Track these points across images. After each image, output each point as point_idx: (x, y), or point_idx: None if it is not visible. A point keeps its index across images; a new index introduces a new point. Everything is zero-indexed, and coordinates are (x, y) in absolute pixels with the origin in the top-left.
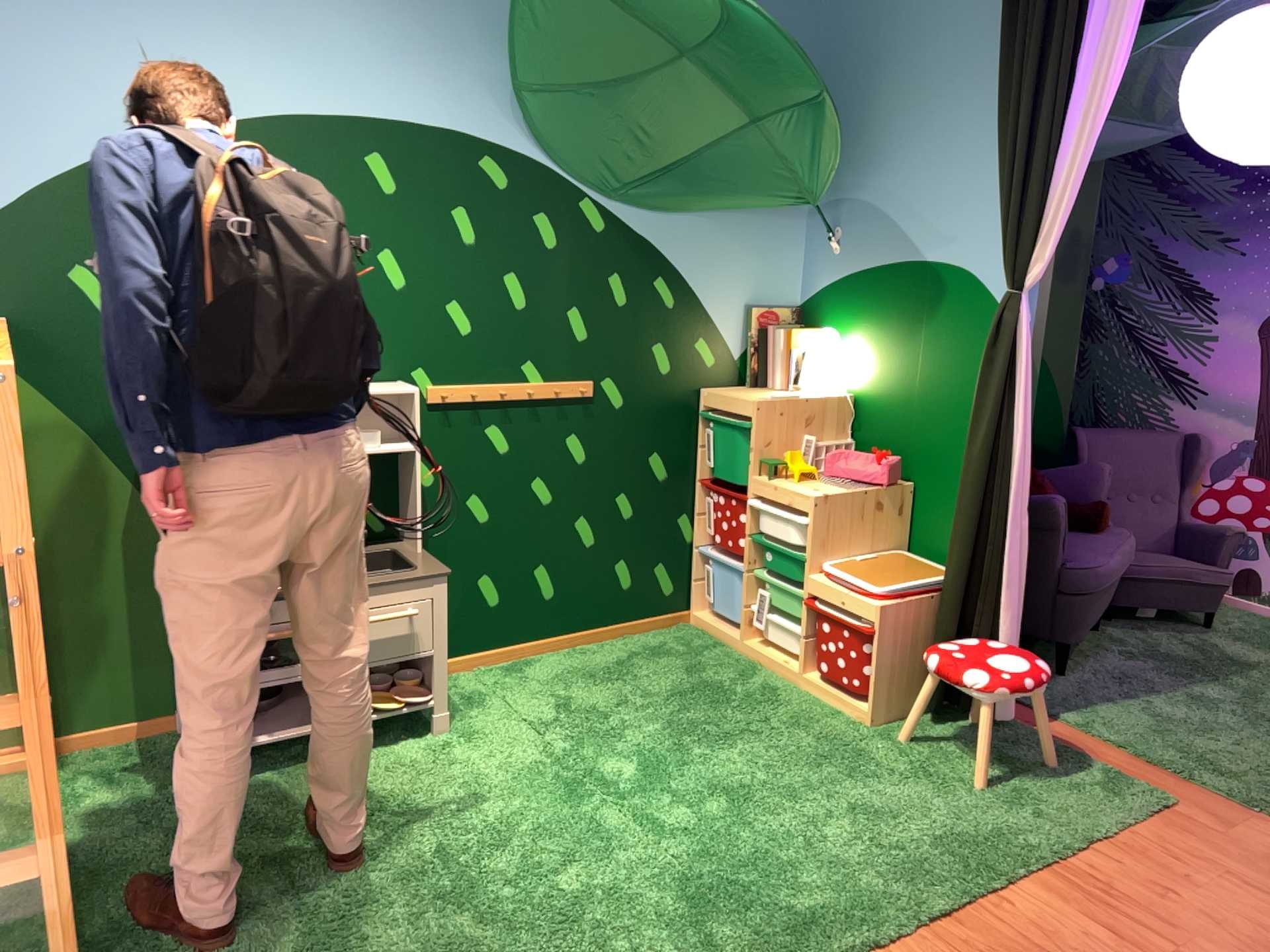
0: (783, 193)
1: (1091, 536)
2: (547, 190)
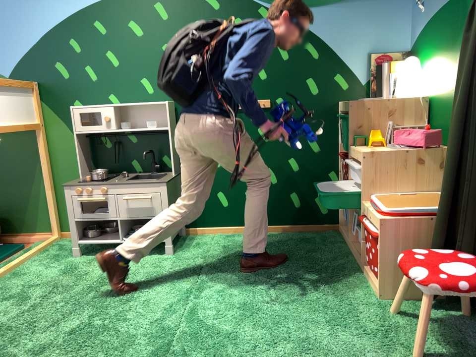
0: None
1: None
2: (238, 3)
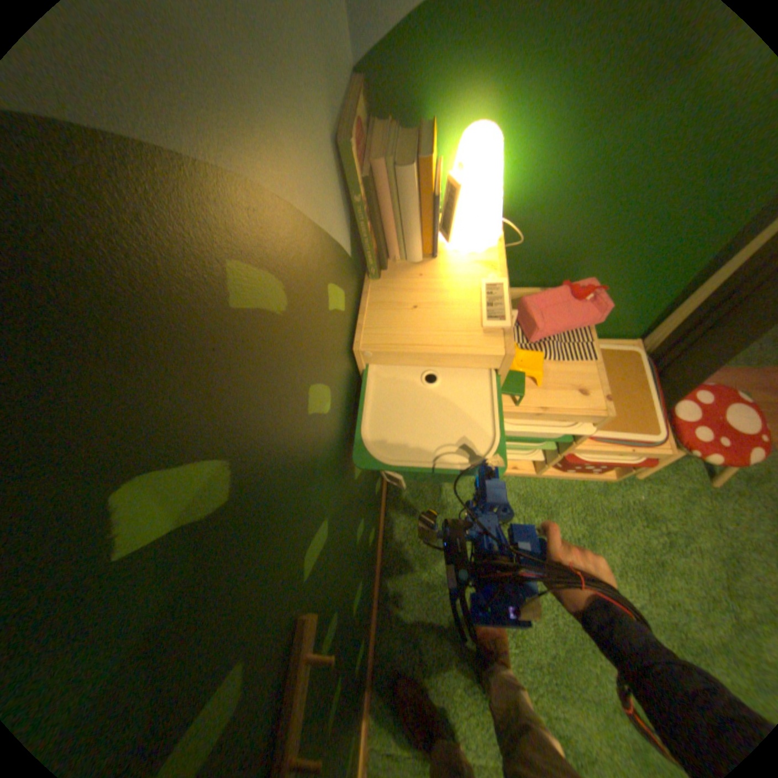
0: None
1: None
2: None
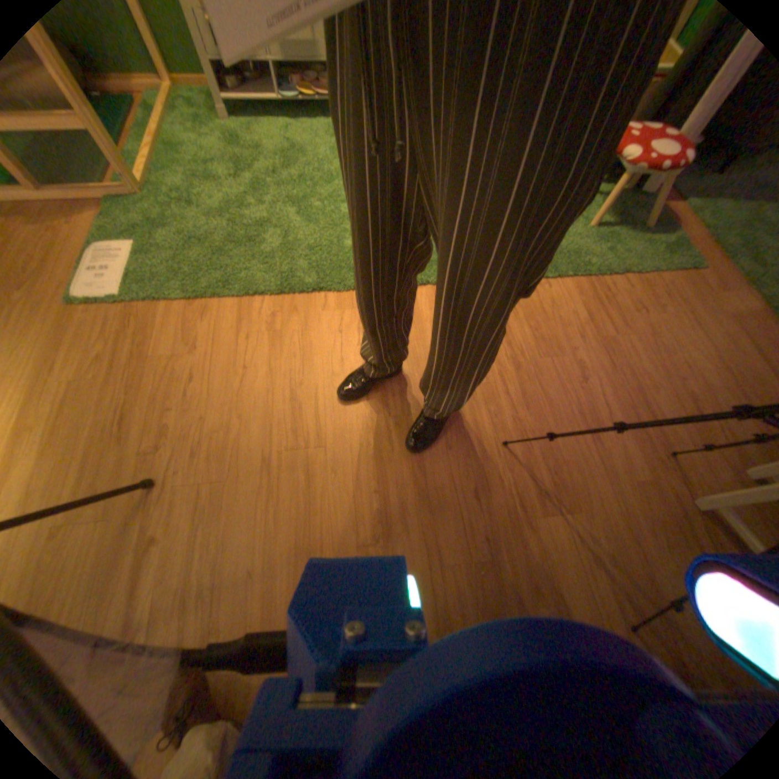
0: None
1: None
2: None
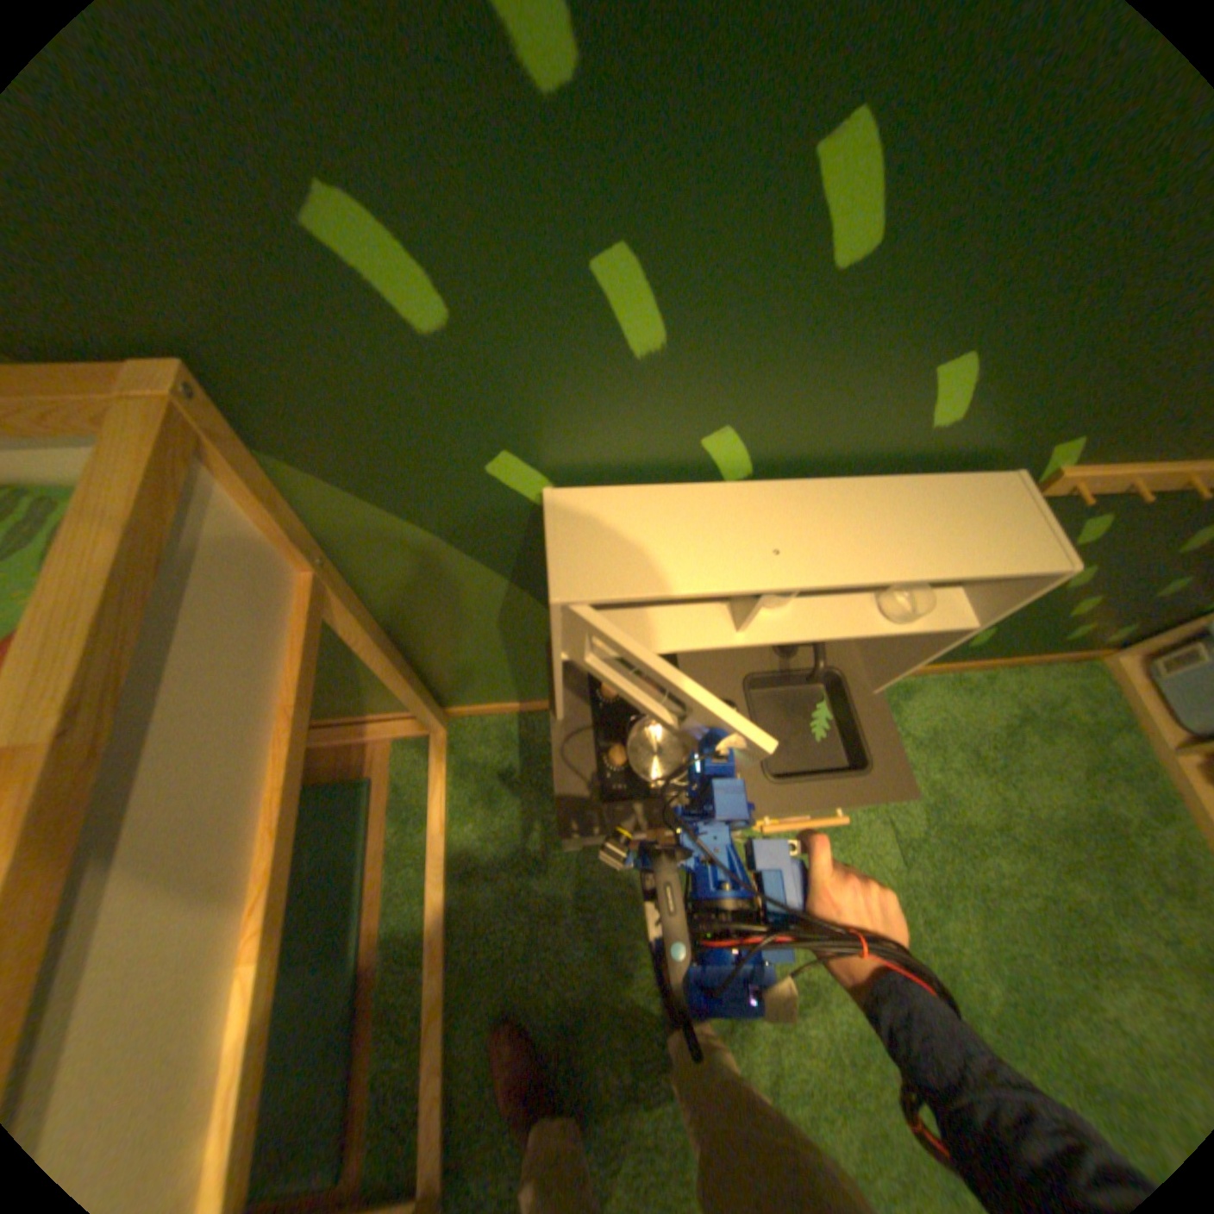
0: None
1: None
2: None
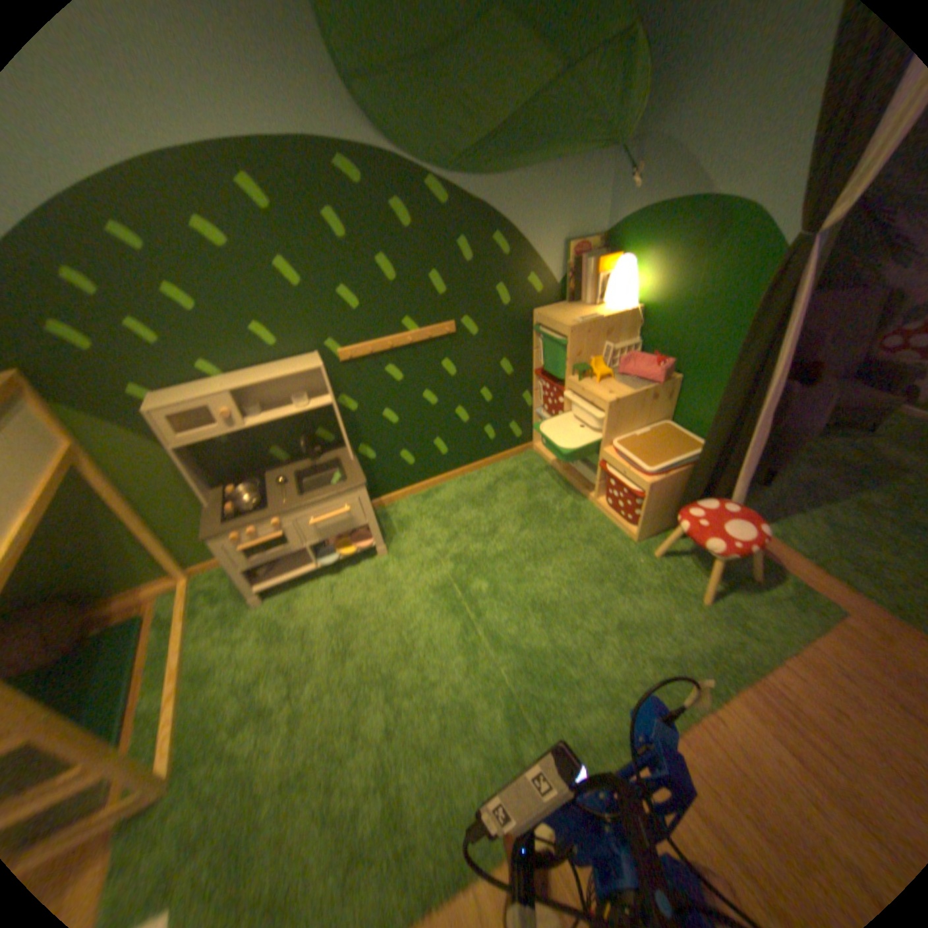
0: (599, 133)
1: (816, 393)
2: (393, 171)
